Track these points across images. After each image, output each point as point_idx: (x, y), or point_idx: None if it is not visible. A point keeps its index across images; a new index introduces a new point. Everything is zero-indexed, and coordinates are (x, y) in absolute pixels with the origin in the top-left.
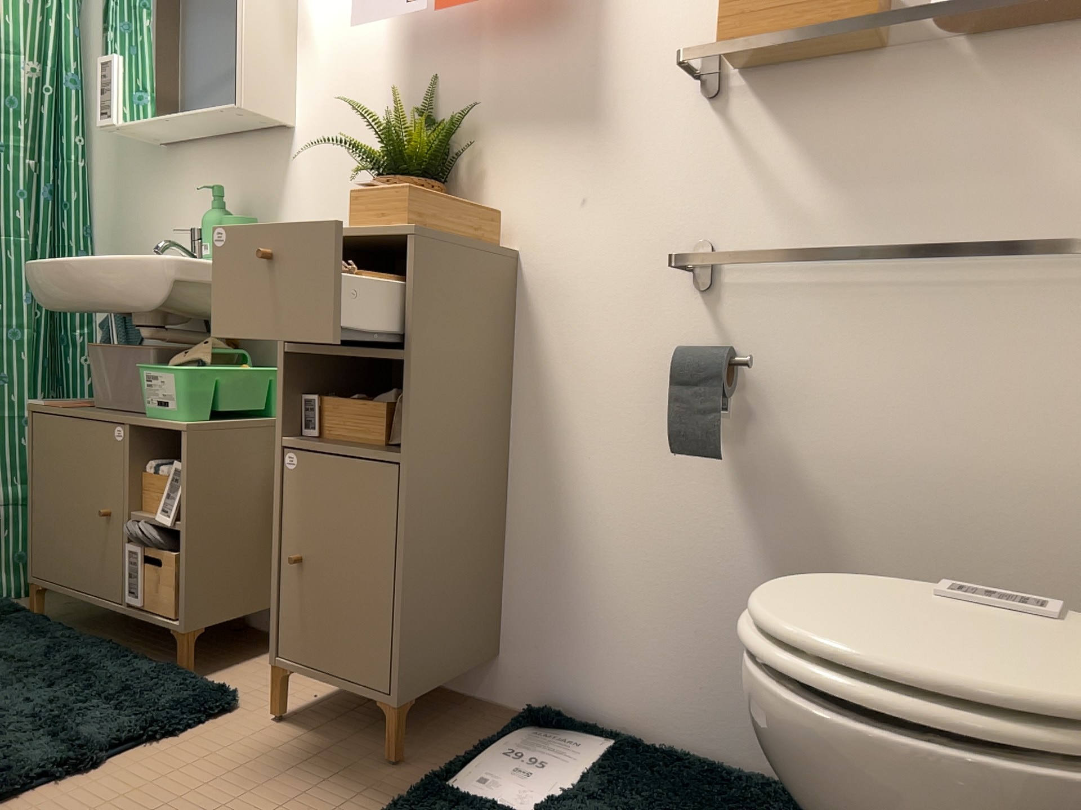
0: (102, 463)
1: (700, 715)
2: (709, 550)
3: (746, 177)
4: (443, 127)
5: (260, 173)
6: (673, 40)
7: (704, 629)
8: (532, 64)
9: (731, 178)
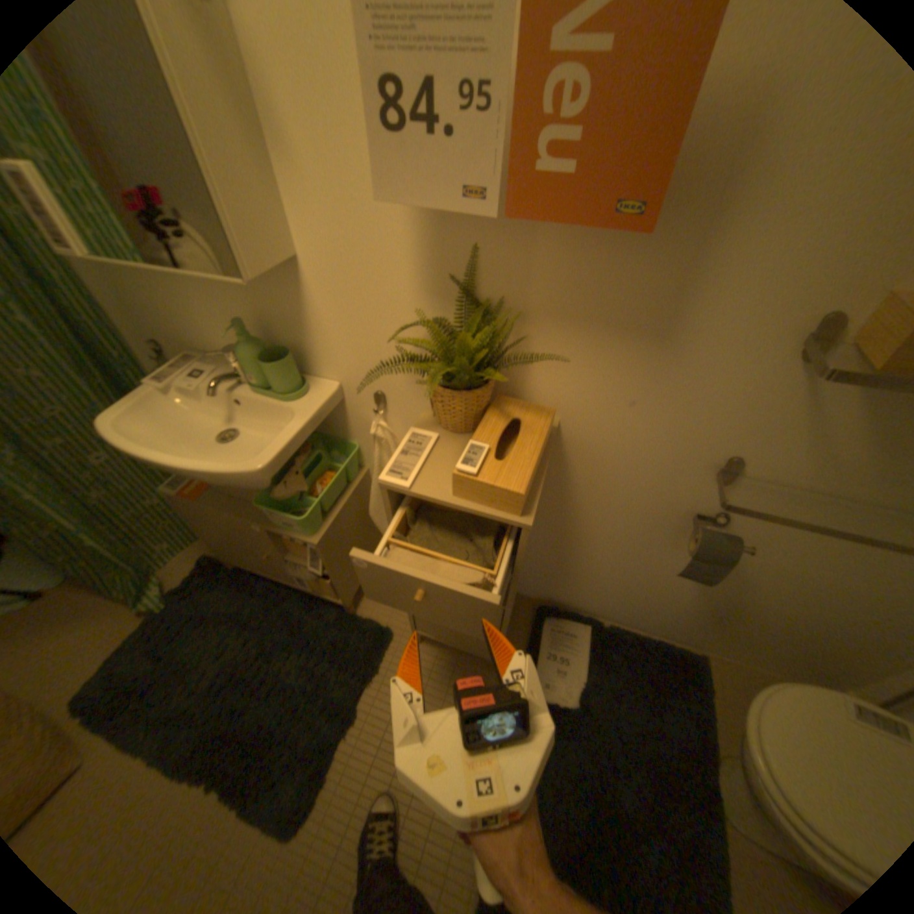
0: (249, 537)
1: (635, 618)
2: (666, 580)
3: (806, 425)
4: (486, 303)
5: (268, 291)
6: (798, 285)
7: (650, 599)
8: (606, 264)
9: (790, 422)
